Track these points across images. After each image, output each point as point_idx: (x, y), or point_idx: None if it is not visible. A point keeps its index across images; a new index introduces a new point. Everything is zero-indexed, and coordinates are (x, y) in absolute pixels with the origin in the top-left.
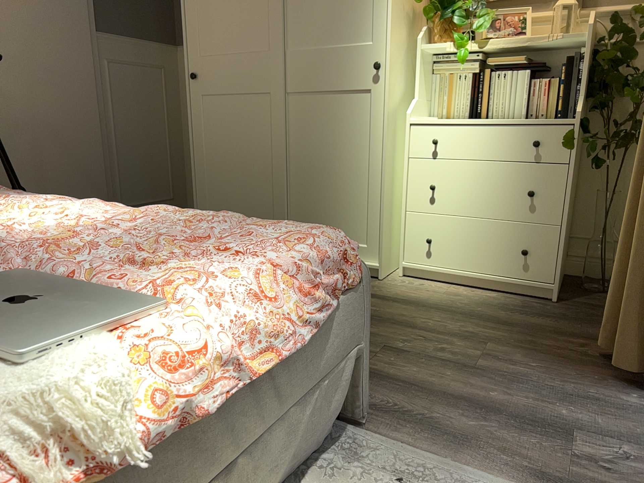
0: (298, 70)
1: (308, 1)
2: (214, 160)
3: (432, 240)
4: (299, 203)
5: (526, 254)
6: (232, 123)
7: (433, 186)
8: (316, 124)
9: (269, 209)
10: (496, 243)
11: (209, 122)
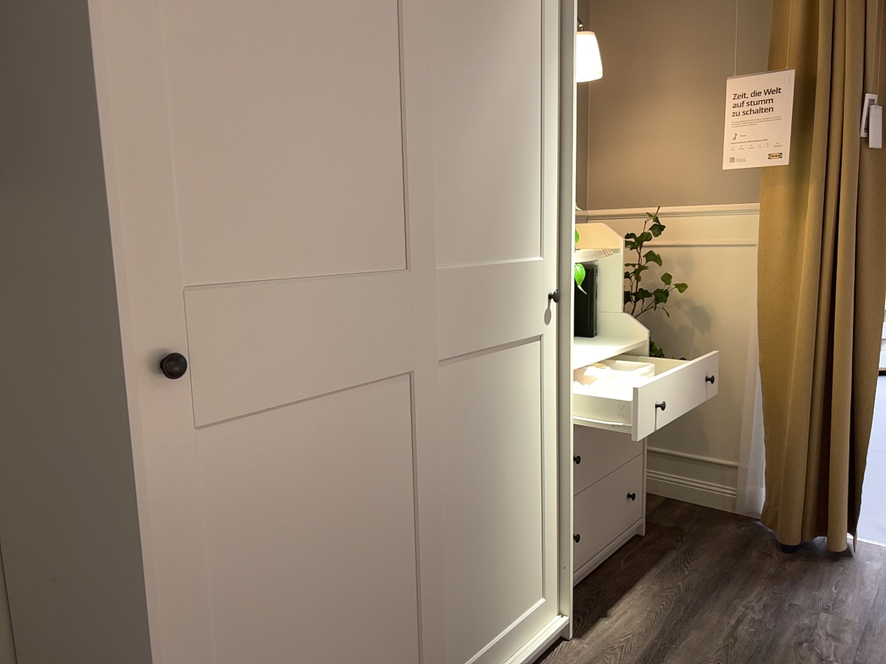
0: (448, 308)
1: (458, 163)
2: (237, 635)
3: (579, 536)
4: (450, 600)
5: (634, 499)
6: (303, 482)
7: (579, 459)
8: (475, 414)
9: (406, 663)
10: (612, 501)
11: (214, 514)
